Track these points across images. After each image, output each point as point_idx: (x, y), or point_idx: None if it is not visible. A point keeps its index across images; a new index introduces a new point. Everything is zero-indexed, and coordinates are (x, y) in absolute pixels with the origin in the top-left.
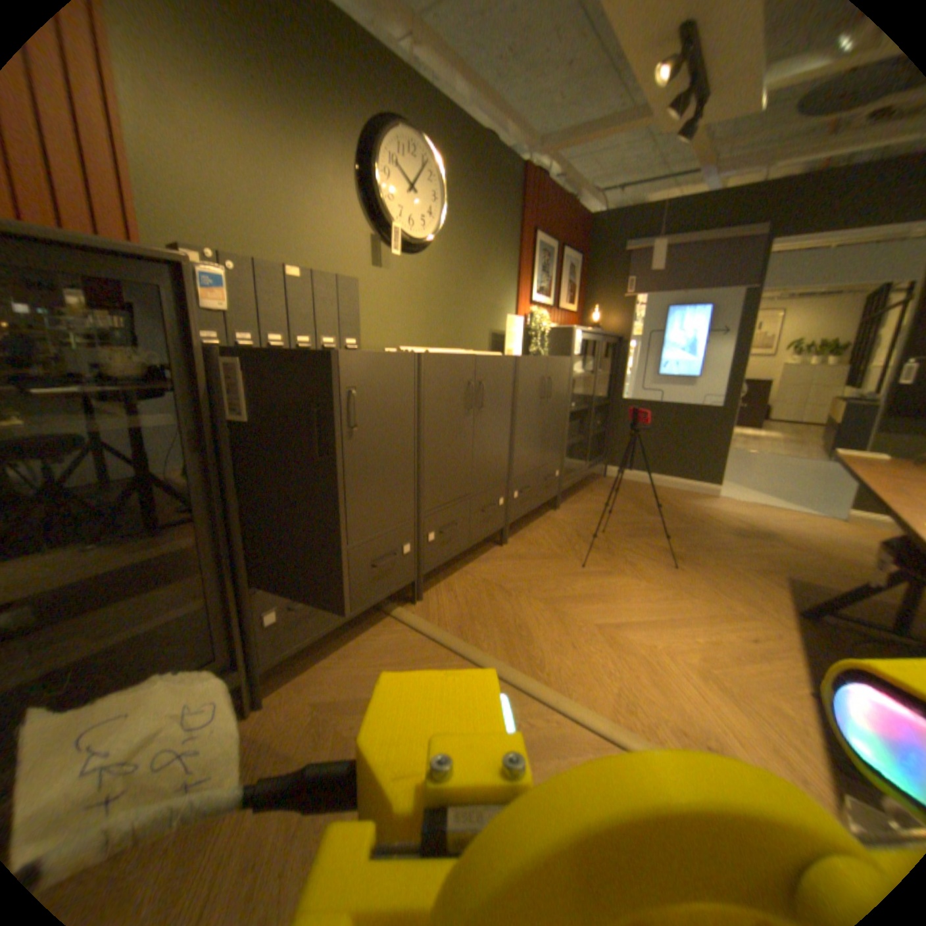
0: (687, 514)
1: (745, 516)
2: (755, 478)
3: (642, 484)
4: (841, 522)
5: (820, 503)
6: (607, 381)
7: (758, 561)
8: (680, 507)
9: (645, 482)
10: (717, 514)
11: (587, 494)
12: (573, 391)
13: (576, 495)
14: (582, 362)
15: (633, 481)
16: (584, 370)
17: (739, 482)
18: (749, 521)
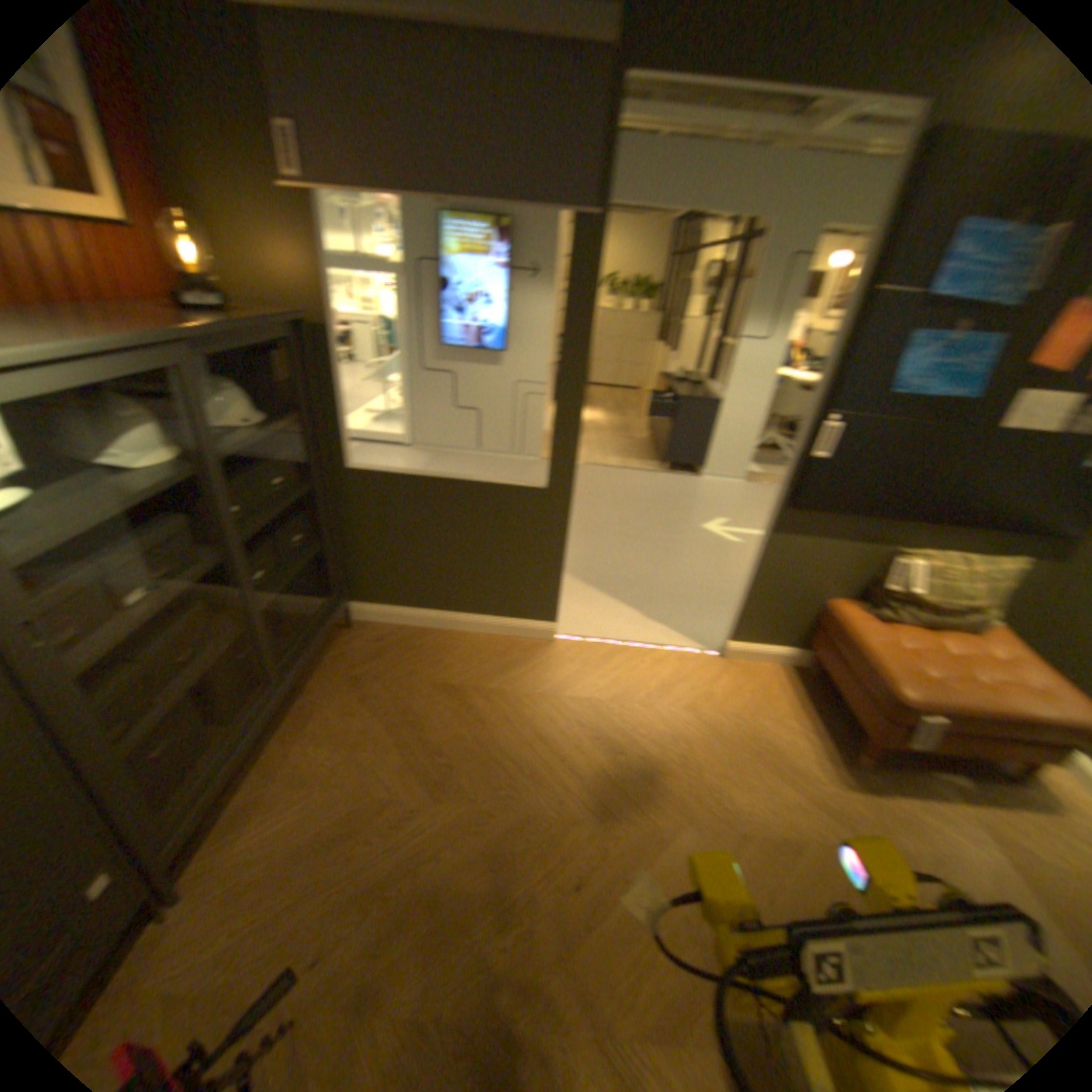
0: (503, 751)
1: (597, 705)
2: (592, 547)
3: (421, 637)
4: (714, 659)
5: (677, 600)
6: (294, 433)
7: (648, 951)
8: (488, 723)
9: (427, 628)
10: (554, 722)
11: (288, 745)
12: (102, 569)
13: (255, 764)
14: (147, 429)
15: (402, 632)
16: (167, 453)
17: (573, 571)
18: (604, 726)
